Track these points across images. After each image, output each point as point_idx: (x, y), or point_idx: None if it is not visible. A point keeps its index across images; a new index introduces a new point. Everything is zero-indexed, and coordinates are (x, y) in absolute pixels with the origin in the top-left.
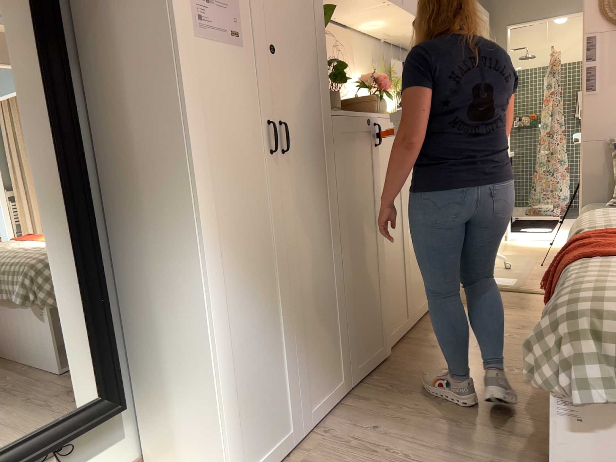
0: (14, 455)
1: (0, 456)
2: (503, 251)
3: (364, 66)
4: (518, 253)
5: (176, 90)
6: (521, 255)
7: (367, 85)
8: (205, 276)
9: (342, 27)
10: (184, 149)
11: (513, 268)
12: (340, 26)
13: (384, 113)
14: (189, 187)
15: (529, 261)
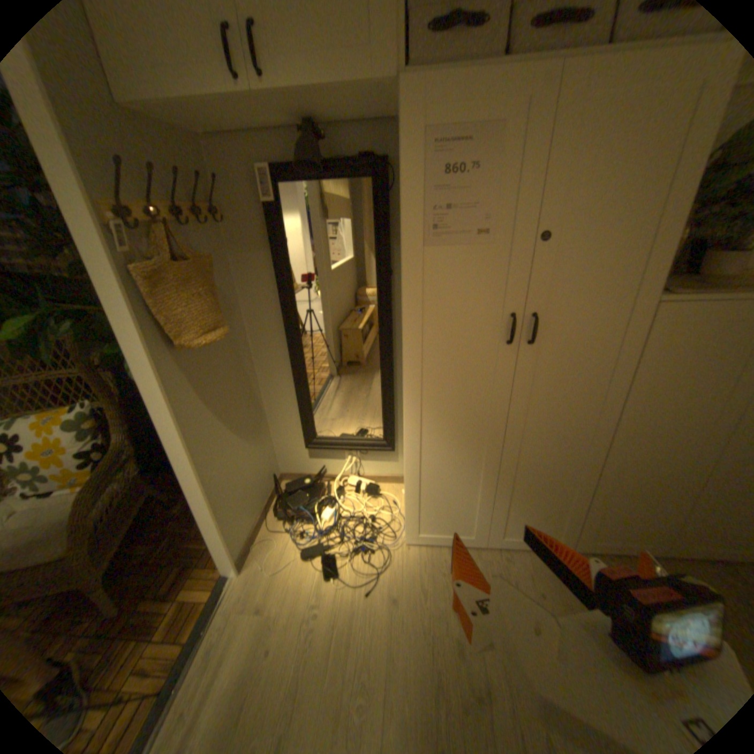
0: (342, 444)
1: (338, 441)
2: None
3: None
4: None
5: (404, 298)
6: None
7: None
8: (411, 423)
9: None
10: (404, 340)
11: None
12: None
13: None
14: (405, 366)
15: None
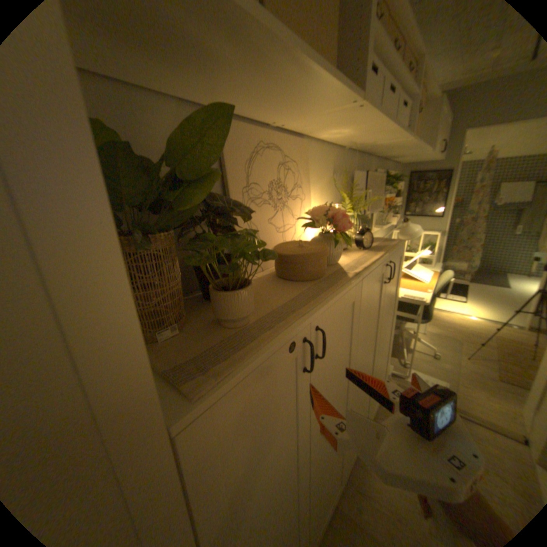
0: None
1: None
2: (430, 329)
3: (325, 180)
4: (445, 334)
5: None
6: (447, 337)
7: (321, 225)
8: None
9: (300, 136)
10: None
11: (443, 361)
12: (297, 136)
13: (338, 289)
14: None
15: (457, 352)
